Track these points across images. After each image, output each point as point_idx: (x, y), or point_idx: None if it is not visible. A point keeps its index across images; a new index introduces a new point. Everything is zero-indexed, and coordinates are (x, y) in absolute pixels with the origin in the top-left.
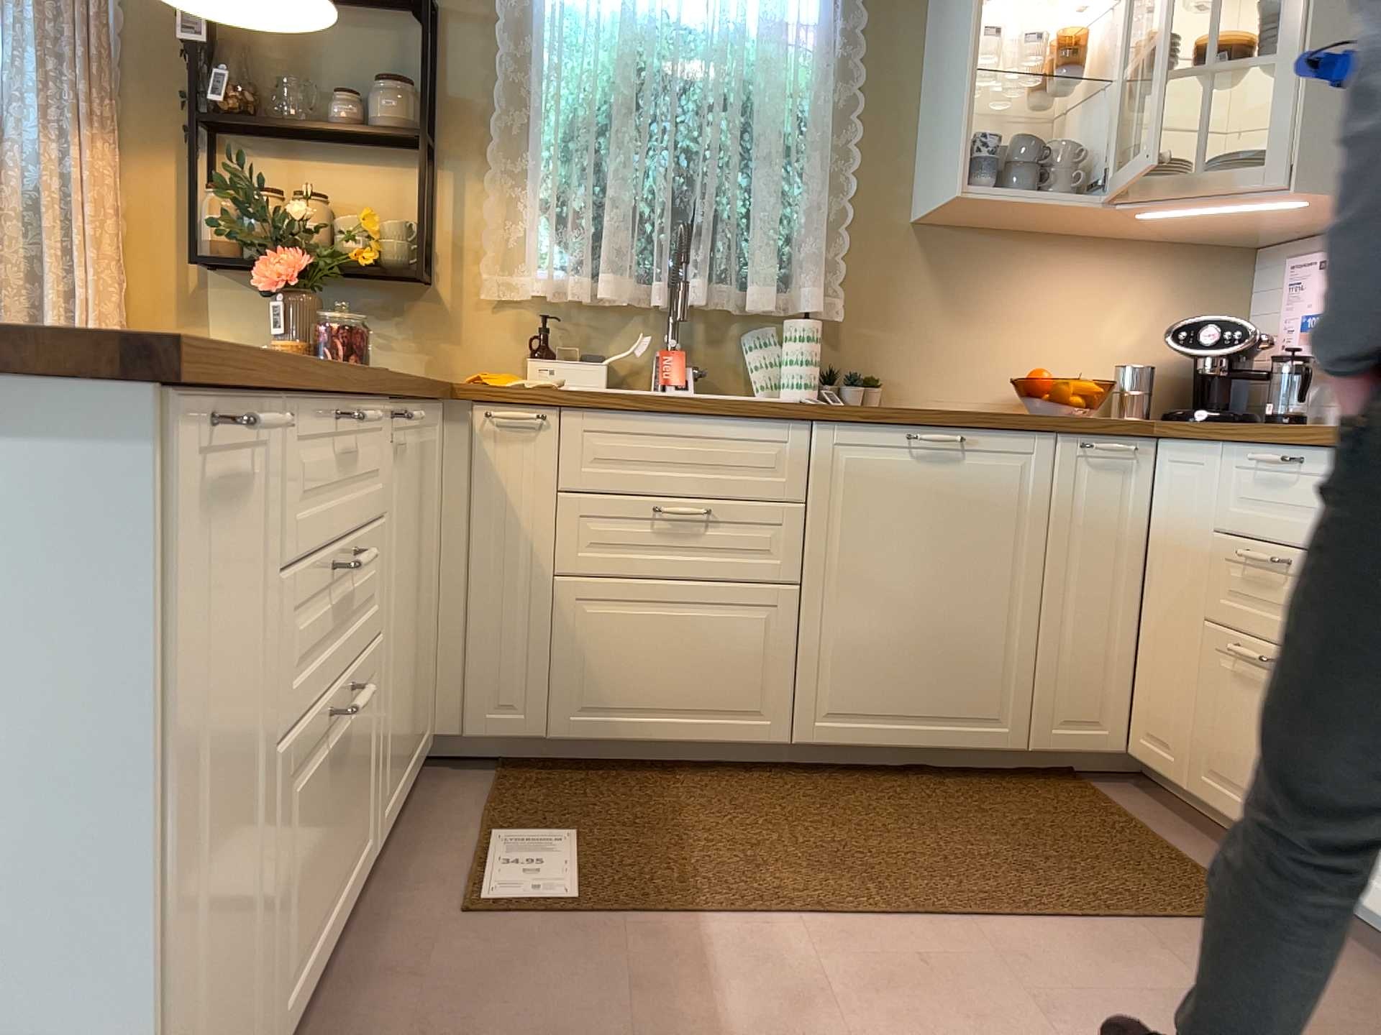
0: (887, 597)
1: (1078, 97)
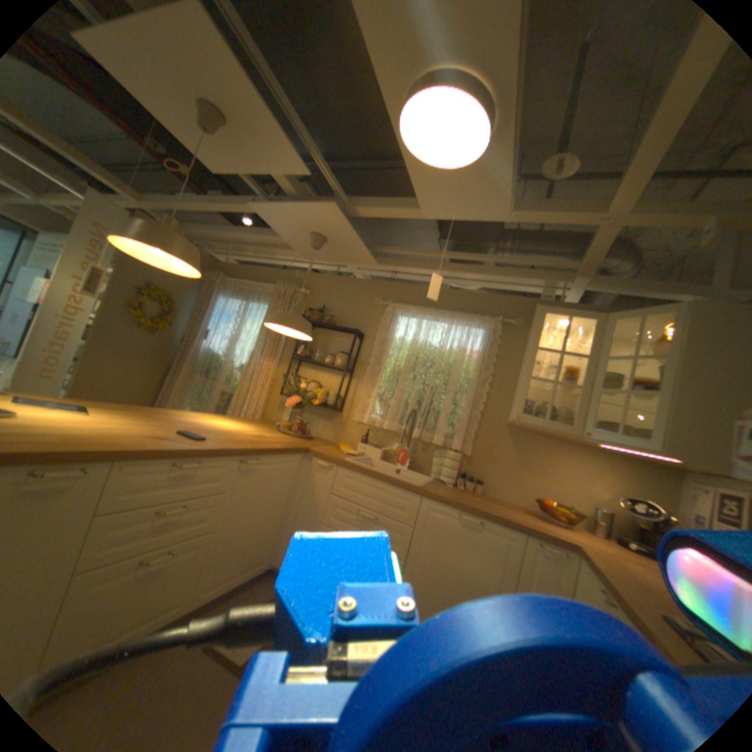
0: (438, 582)
1: (581, 391)
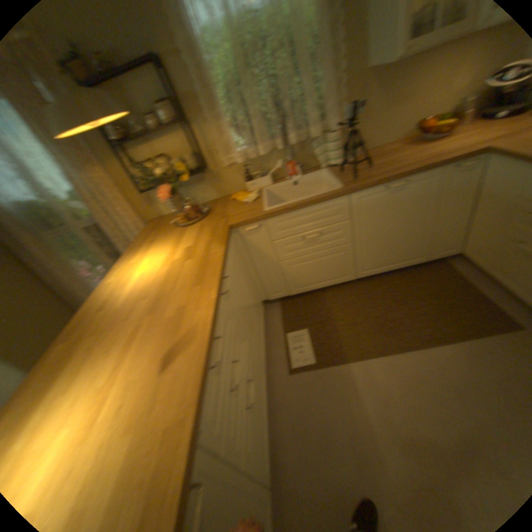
0: (380, 237)
1: None
